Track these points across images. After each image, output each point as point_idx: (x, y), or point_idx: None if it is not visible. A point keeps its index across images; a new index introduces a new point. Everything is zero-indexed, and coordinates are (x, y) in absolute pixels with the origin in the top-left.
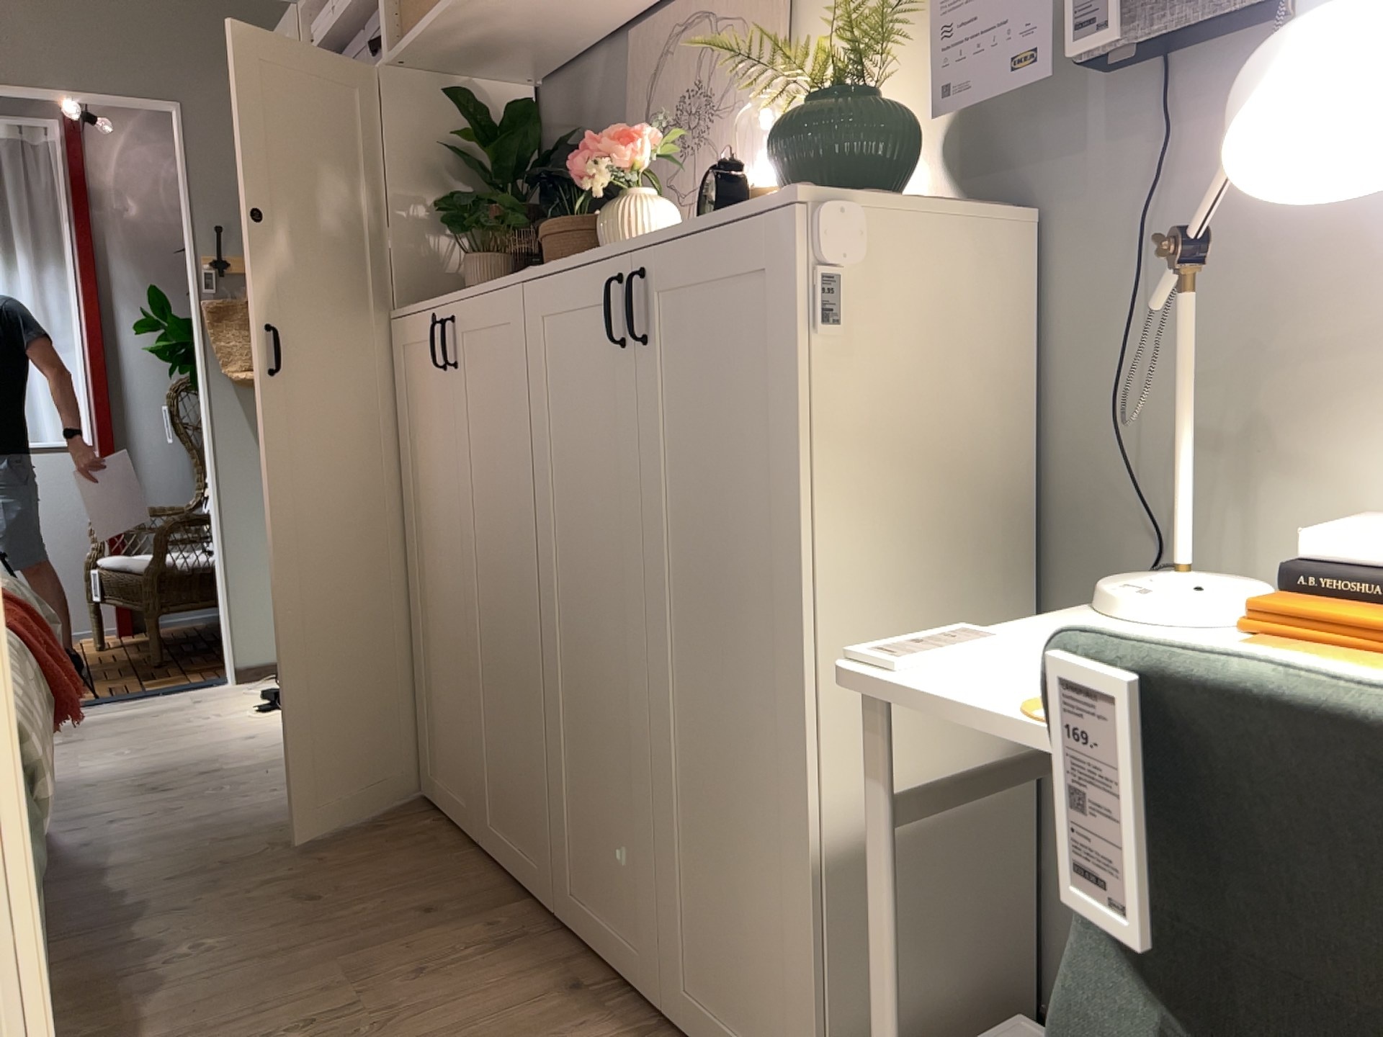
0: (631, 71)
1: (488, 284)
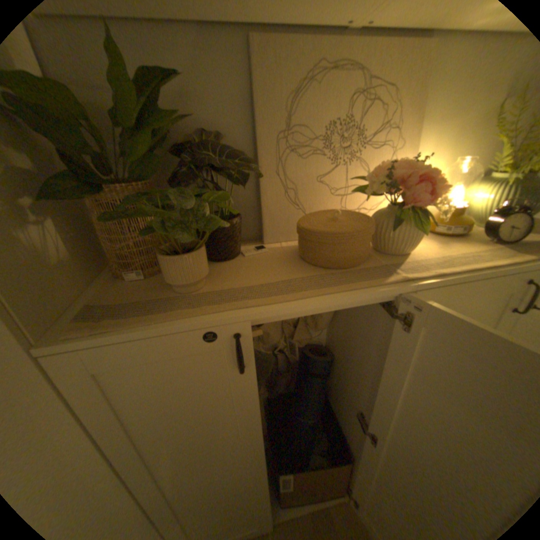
0: (258, 74)
1: (322, 289)
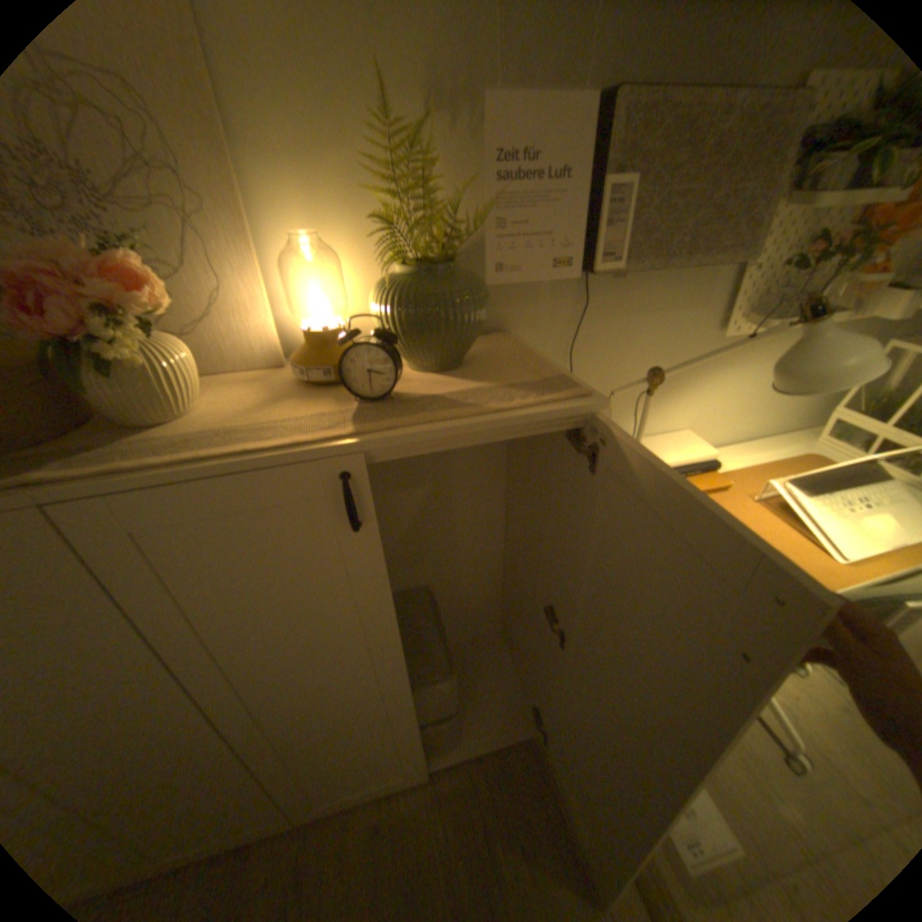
0: None
1: None
